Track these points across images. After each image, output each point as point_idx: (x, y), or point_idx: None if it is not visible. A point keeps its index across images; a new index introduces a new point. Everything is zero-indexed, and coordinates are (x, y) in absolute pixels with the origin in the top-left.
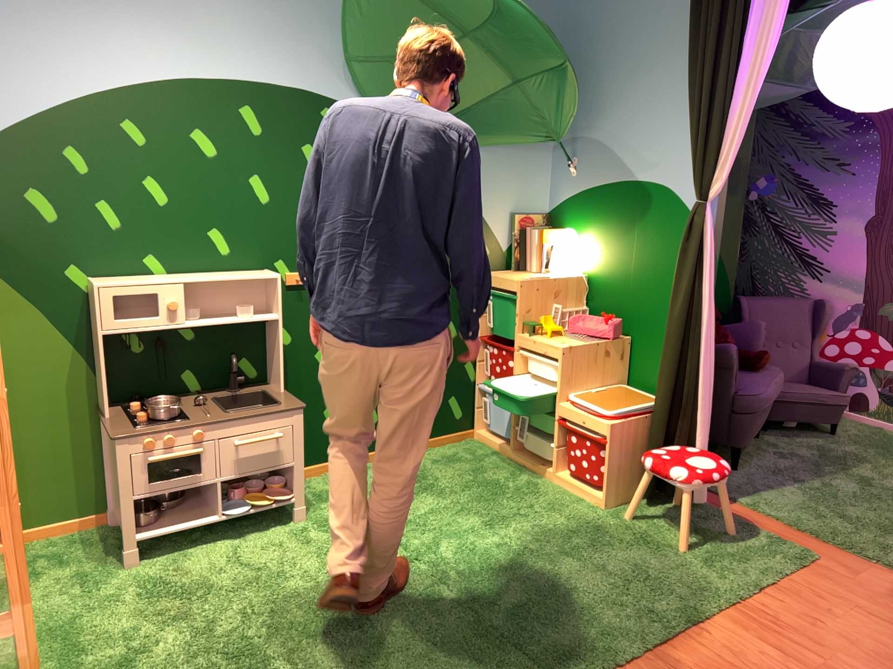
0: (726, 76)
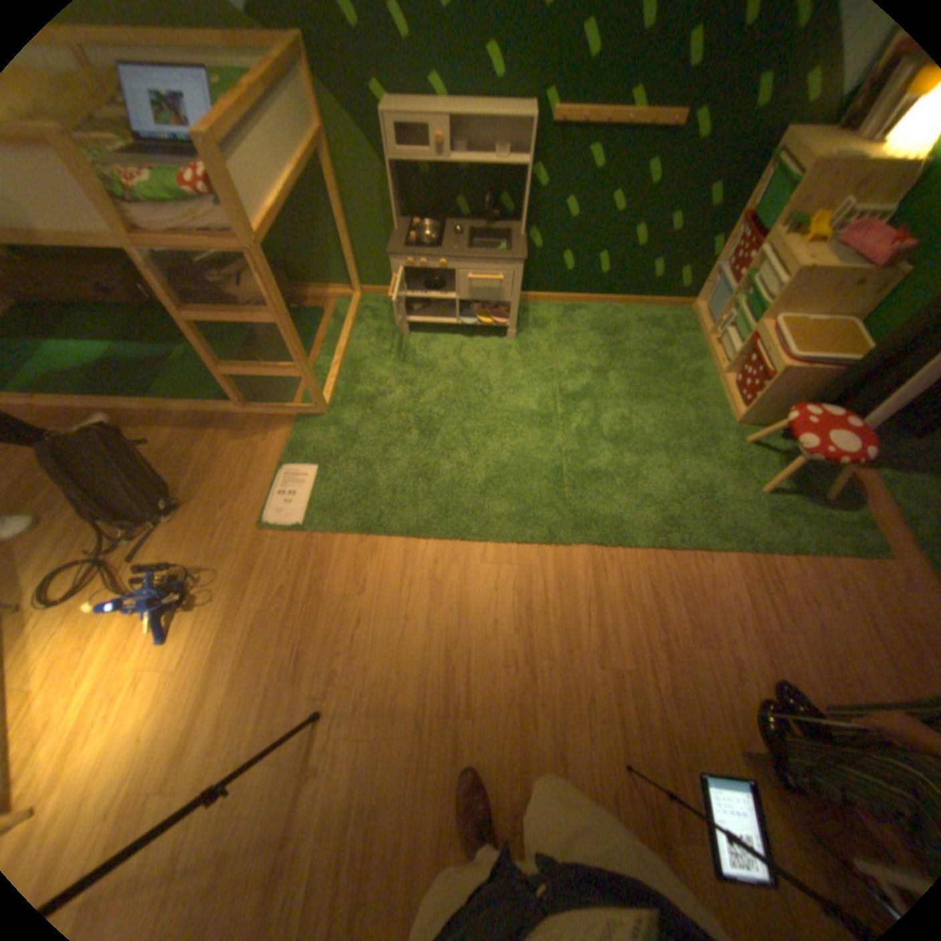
0: None
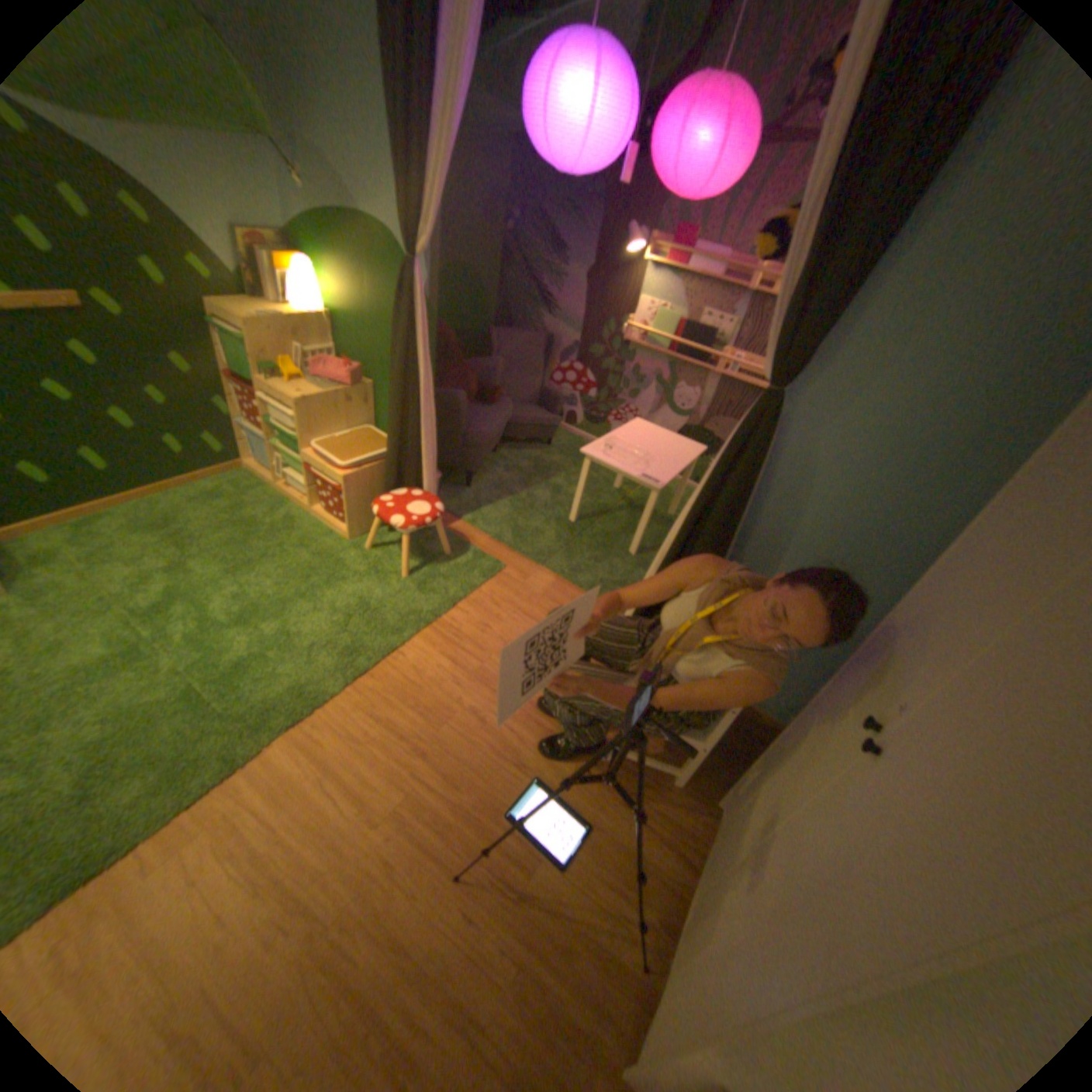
0: (421, 100)
